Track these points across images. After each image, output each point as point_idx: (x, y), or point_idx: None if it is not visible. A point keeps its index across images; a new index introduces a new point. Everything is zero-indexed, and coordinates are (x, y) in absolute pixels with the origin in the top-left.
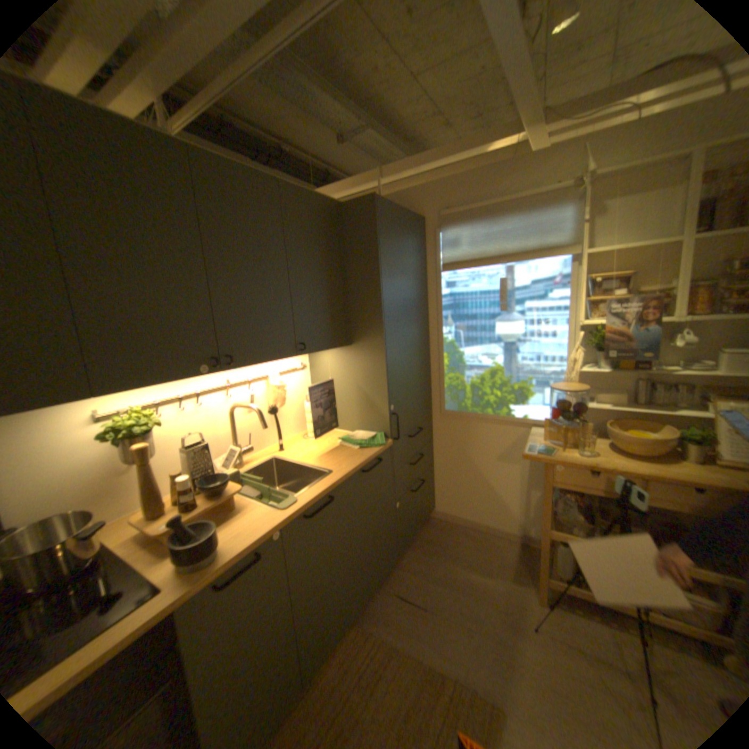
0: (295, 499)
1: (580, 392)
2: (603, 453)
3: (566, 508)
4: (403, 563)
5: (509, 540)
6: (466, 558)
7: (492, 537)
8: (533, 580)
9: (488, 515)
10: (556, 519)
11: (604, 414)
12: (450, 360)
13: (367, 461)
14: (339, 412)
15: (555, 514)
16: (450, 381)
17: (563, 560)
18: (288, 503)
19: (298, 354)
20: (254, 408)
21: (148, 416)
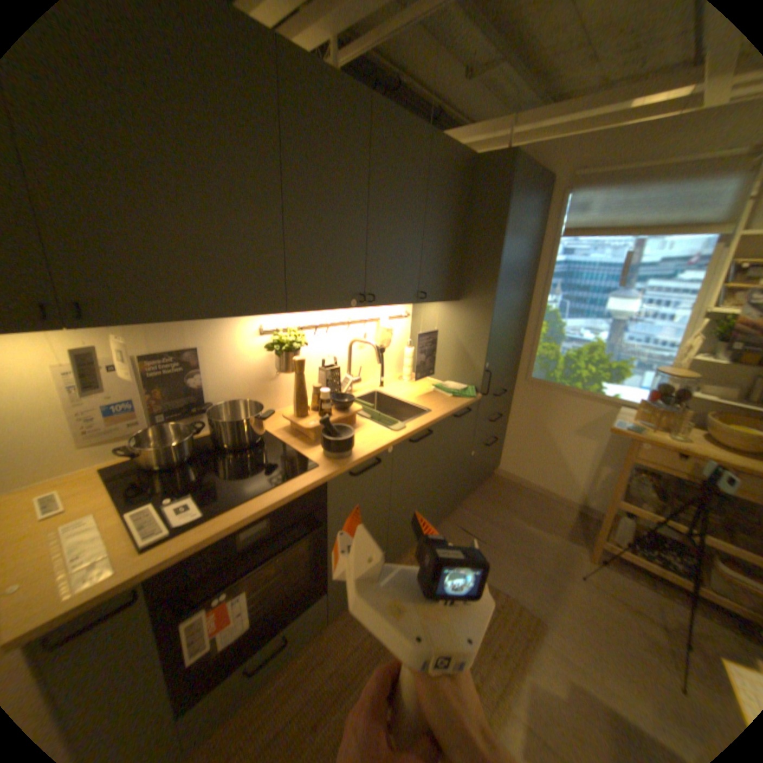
0: (404, 426)
1: (684, 381)
2: (697, 441)
3: (639, 486)
4: (466, 504)
5: (568, 506)
6: (524, 513)
7: (552, 501)
8: (587, 543)
9: (552, 481)
10: (628, 492)
11: (706, 406)
12: (548, 330)
13: (460, 408)
14: (433, 362)
15: (628, 489)
16: (544, 350)
17: (624, 530)
18: (399, 428)
19: (415, 302)
20: (373, 345)
21: (300, 336)
